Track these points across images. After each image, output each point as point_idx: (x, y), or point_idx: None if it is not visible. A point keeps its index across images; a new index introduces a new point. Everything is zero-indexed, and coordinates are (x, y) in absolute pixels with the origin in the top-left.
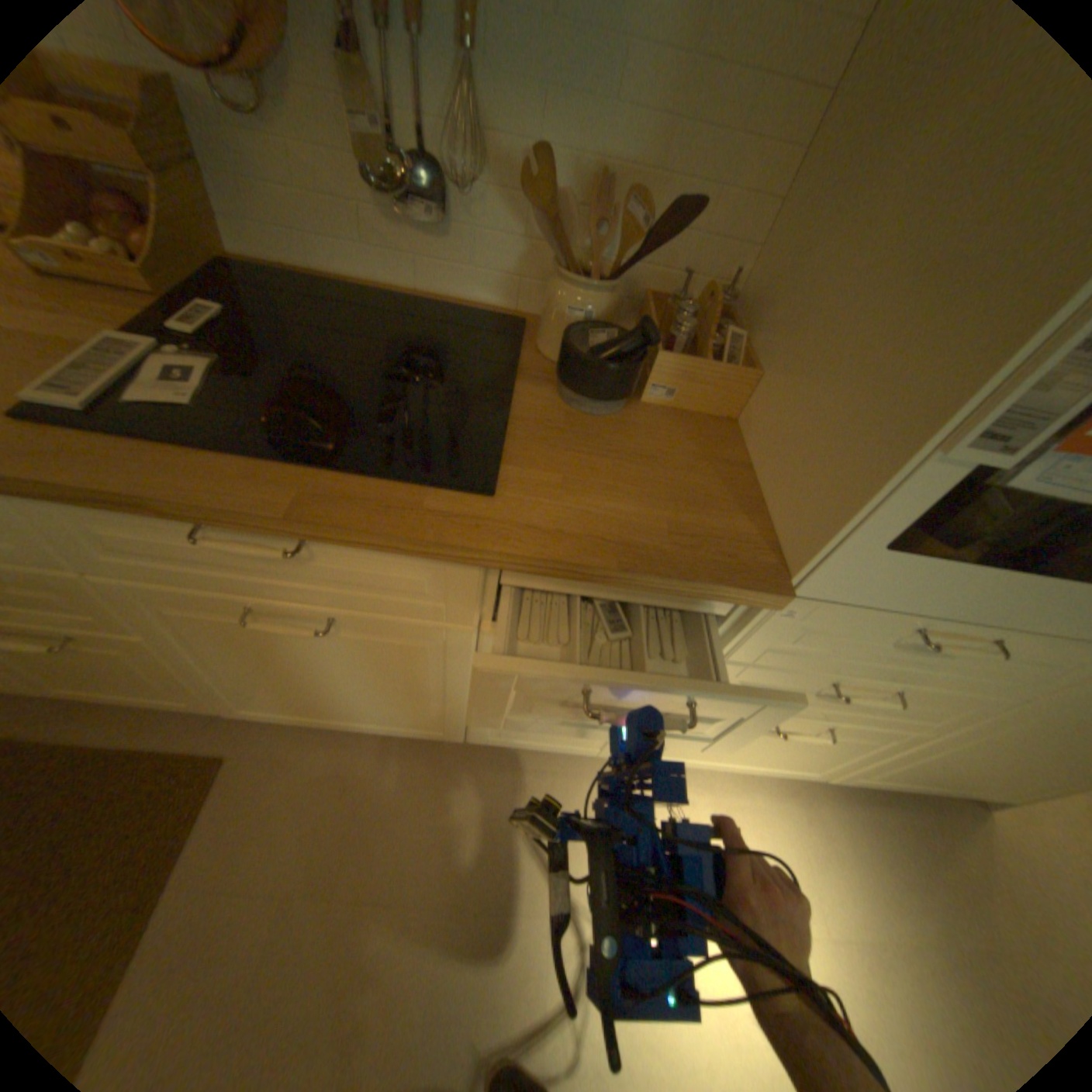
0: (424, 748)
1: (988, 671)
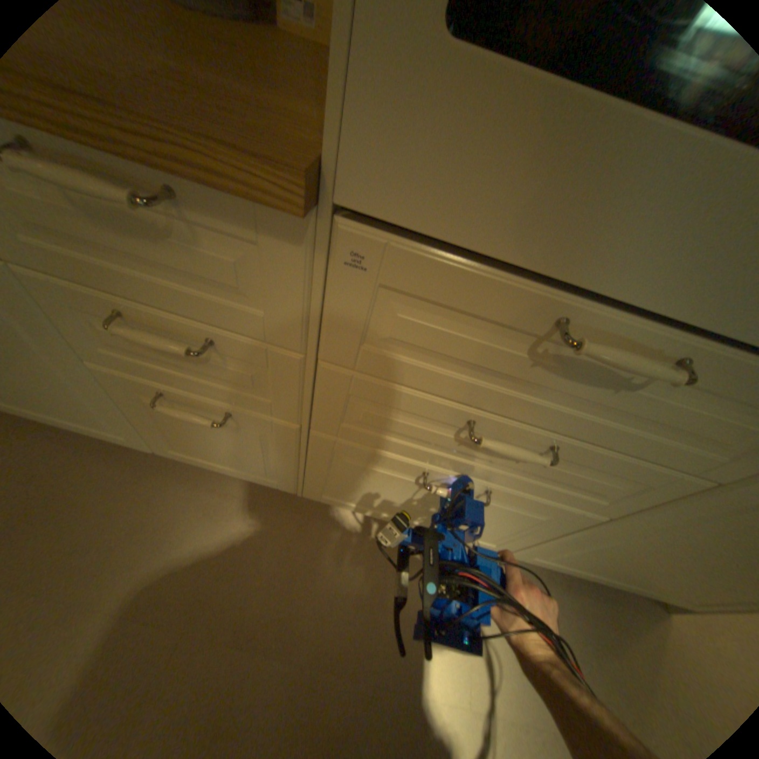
0: (129, 454)
1: (668, 421)
